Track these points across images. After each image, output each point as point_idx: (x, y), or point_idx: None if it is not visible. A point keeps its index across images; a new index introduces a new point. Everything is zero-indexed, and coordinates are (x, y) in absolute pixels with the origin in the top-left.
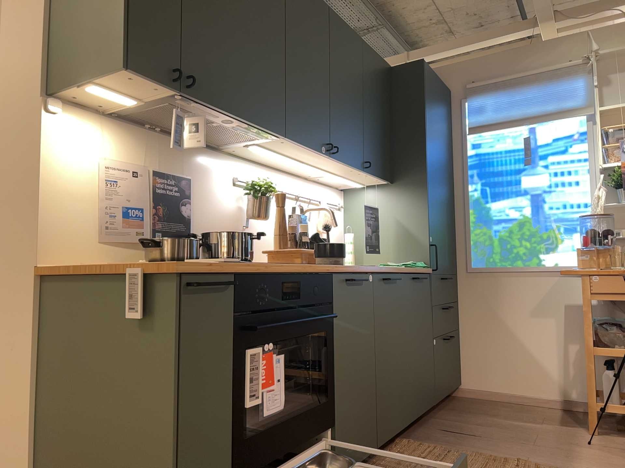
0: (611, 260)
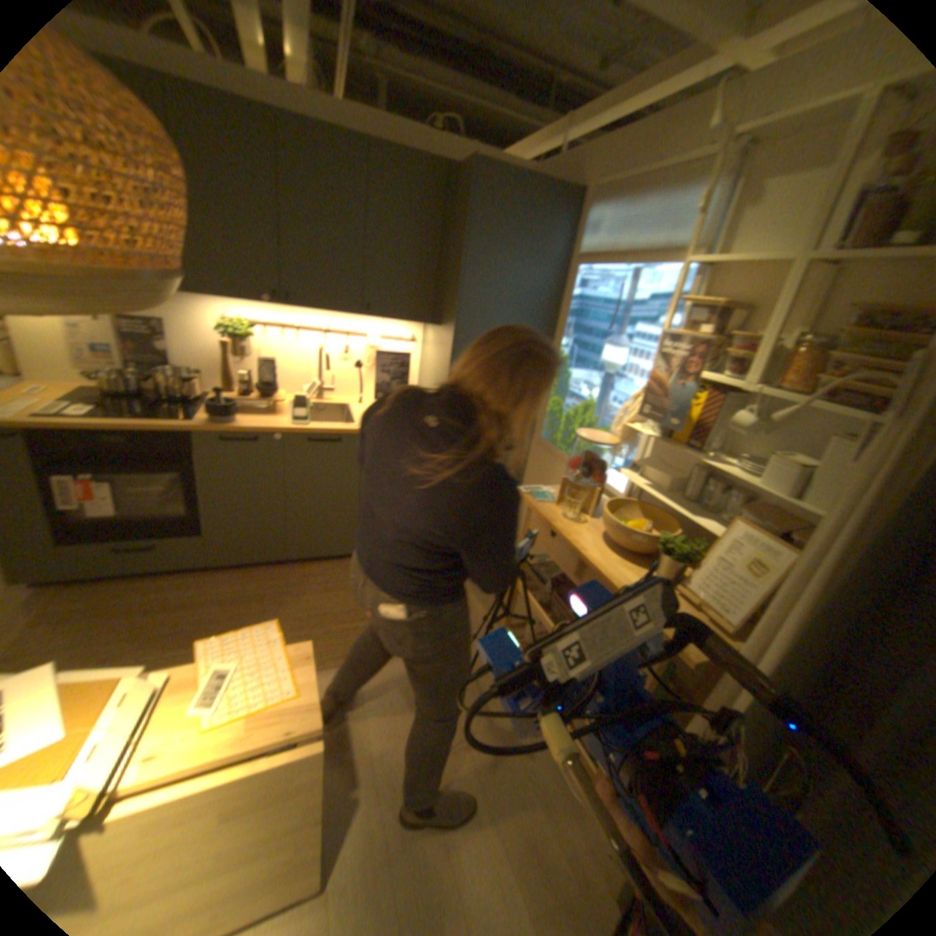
0: (586, 503)
